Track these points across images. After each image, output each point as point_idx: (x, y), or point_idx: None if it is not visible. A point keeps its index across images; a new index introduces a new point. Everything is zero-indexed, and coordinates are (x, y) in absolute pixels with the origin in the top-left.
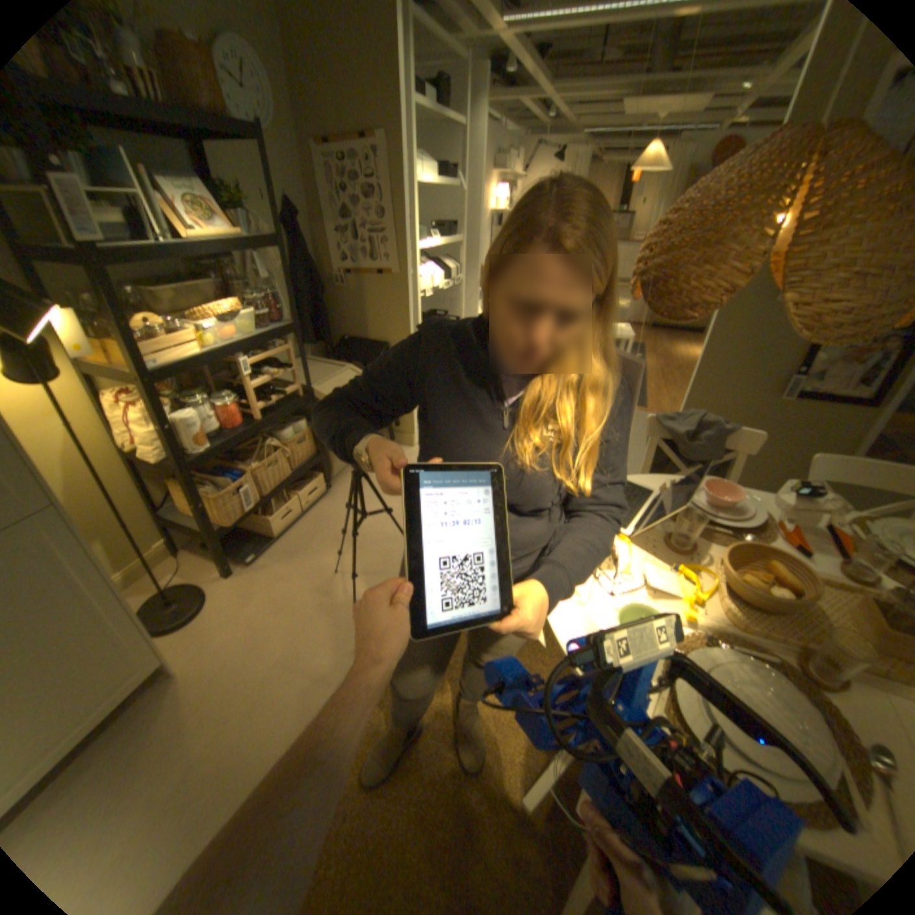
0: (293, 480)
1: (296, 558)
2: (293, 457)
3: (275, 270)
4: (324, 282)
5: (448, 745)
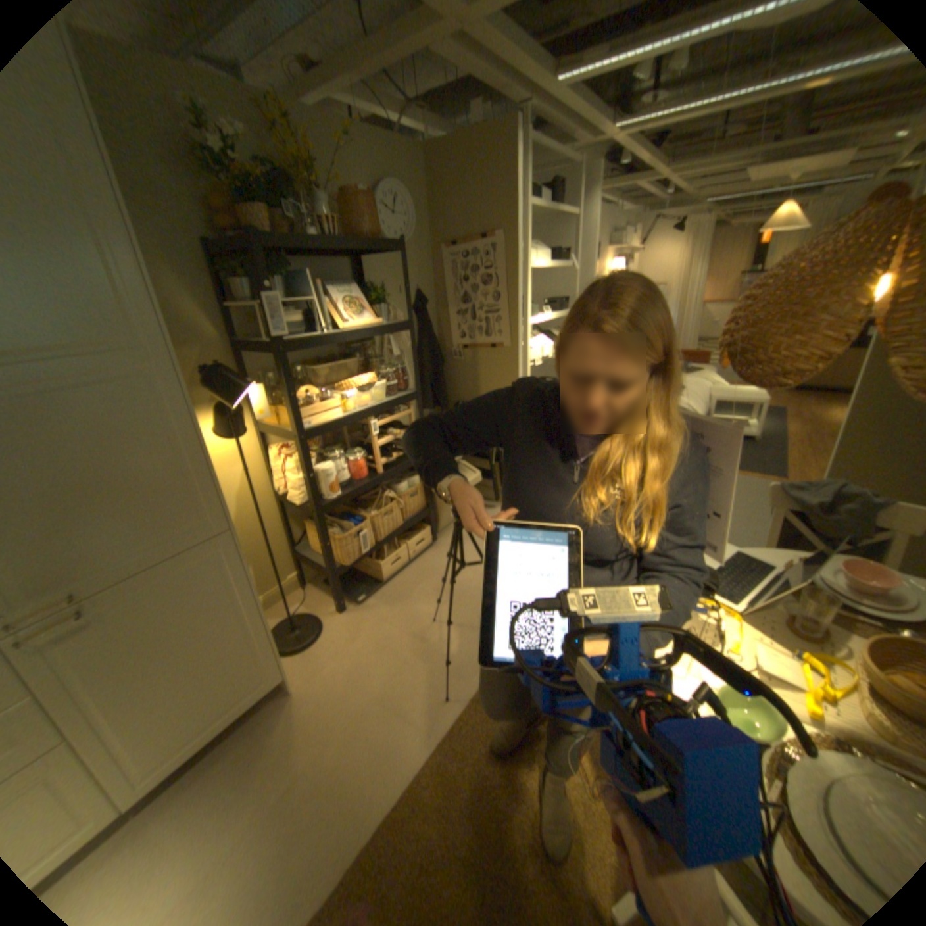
0: (404, 530)
1: (400, 603)
2: (406, 509)
3: (405, 349)
4: (444, 356)
5: (532, 823)
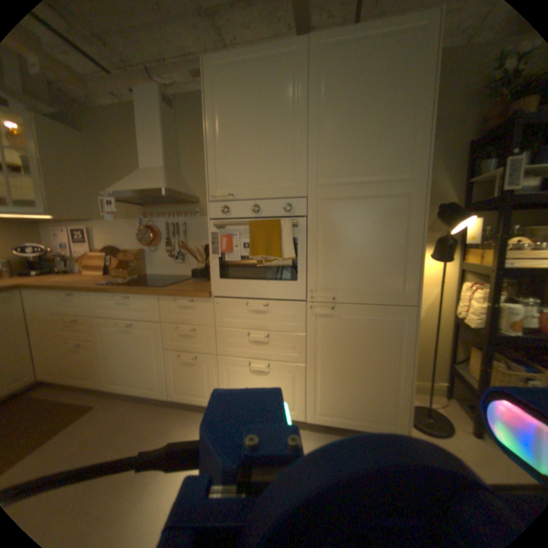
0: None
1: None
2: None
3: None
4: None
5: None
